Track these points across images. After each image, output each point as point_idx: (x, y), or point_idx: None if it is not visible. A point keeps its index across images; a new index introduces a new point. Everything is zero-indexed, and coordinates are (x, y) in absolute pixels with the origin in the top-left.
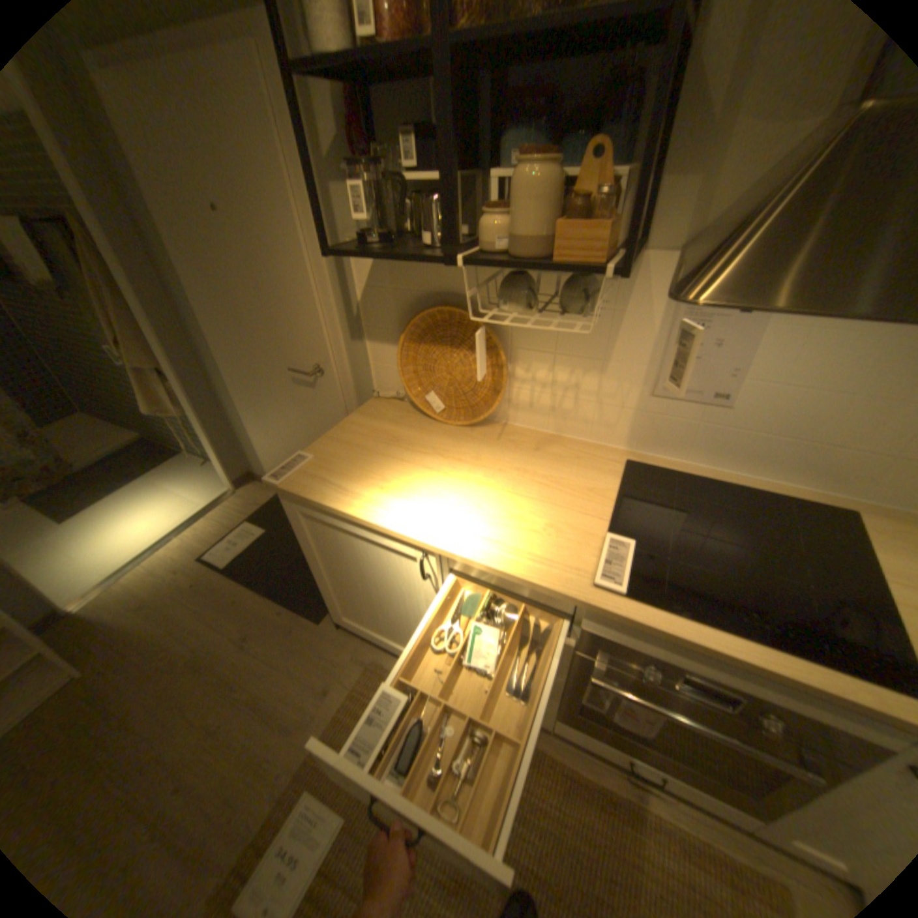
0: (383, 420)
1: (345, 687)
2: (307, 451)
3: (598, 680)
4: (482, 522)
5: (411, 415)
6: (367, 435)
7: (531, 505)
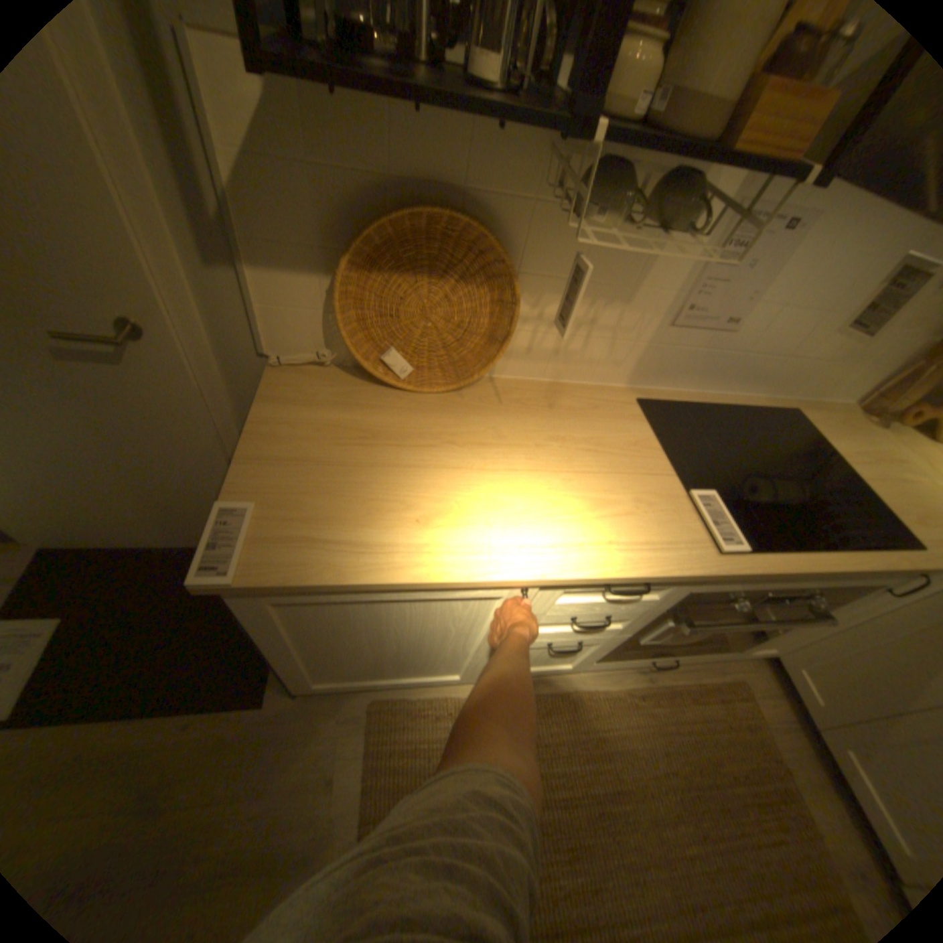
0: (322, 405)
1: (351, 757)
2: (238, 498)
3: (689, 627)
4: (577, 523)
5: (360, 388)
6: (319, 438)
7: (603, 481)
